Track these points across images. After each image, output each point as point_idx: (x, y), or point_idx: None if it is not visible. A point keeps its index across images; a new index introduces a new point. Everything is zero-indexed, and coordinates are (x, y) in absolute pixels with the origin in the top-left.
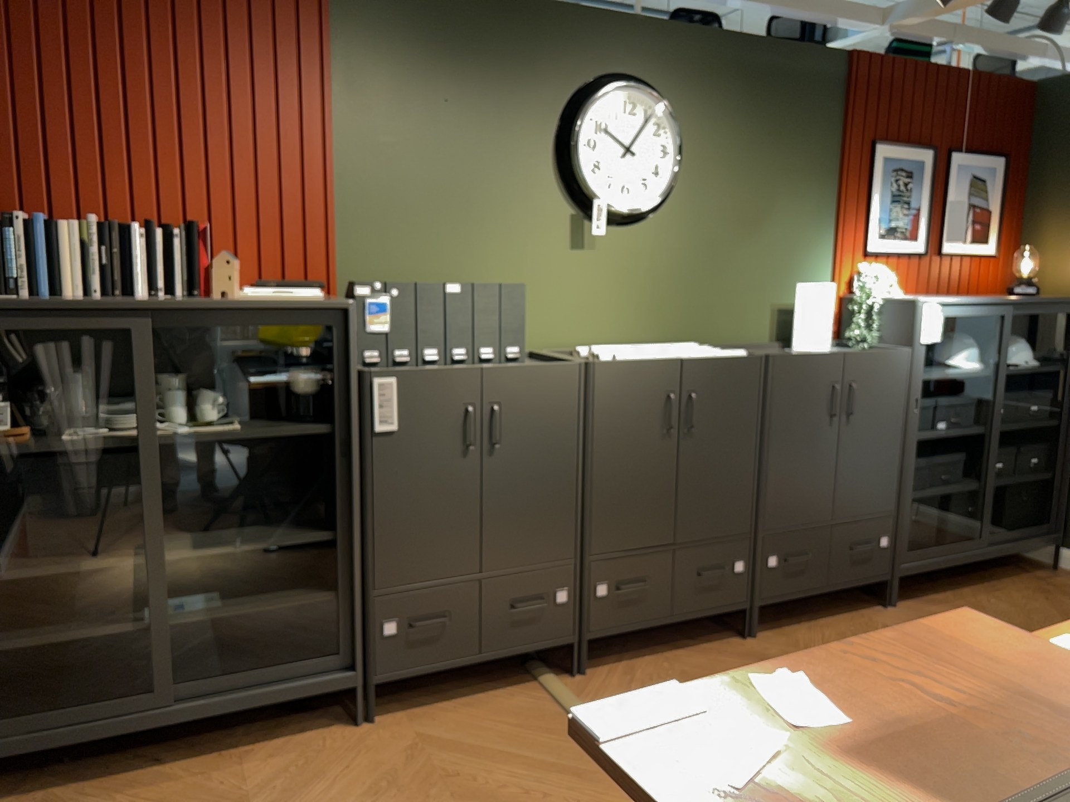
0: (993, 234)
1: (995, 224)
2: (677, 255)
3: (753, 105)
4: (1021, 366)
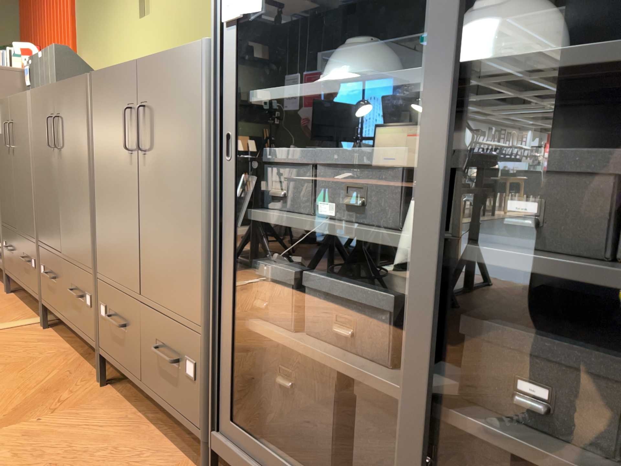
0: None
1: None
2: (190, 2)
3: None
4: None
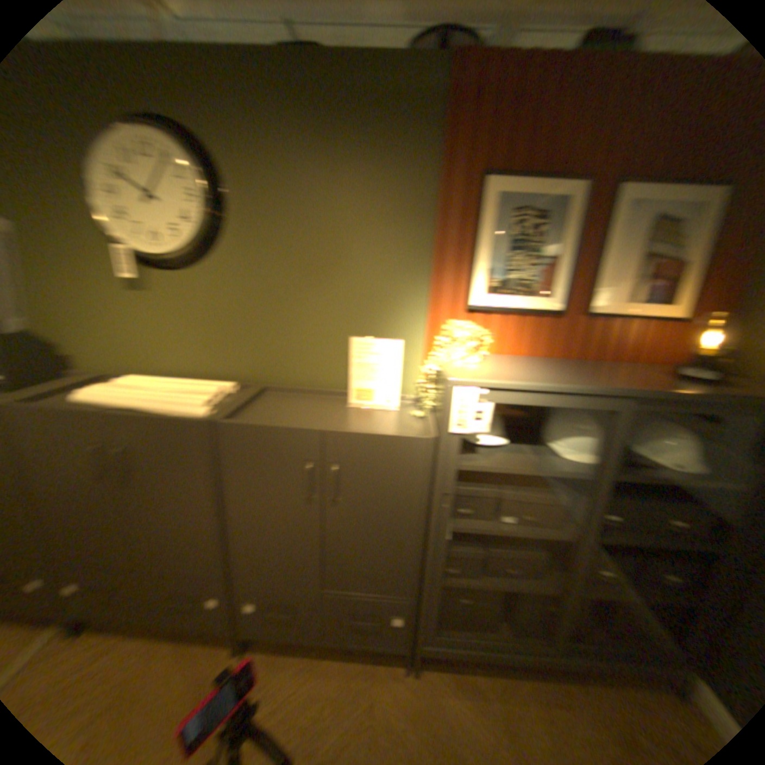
0: (686, 290)
1: (689, 278)
2: (230, 300)
3: (306, 135)
4: (666, 467)
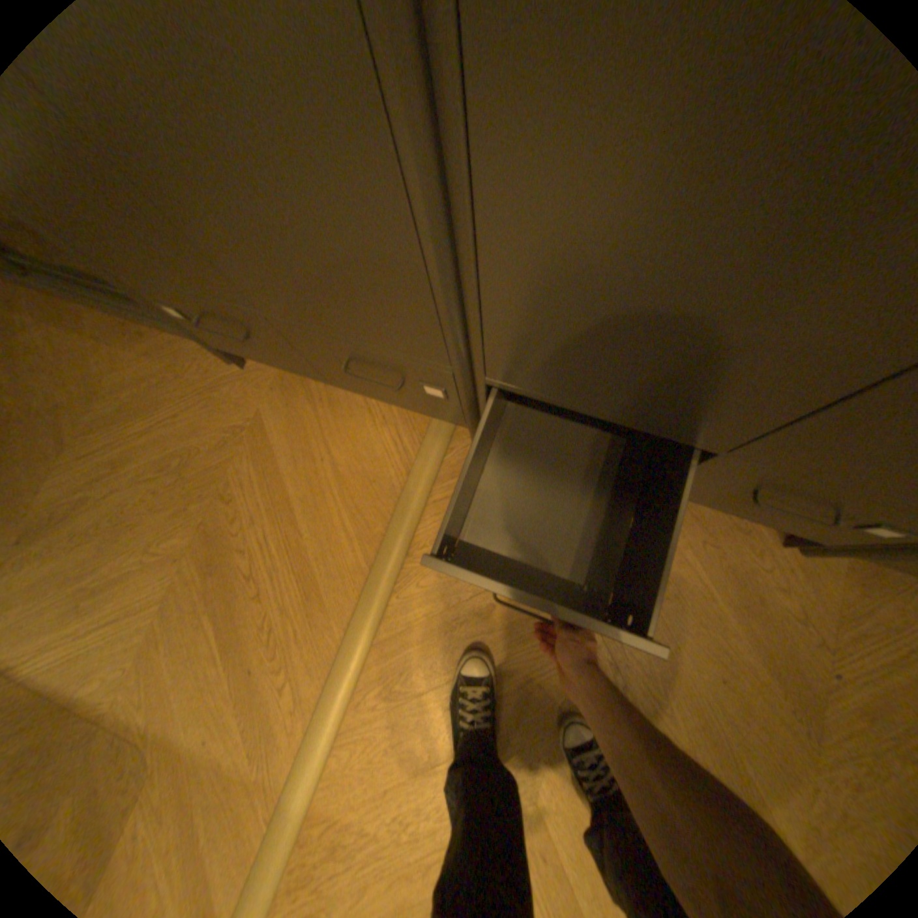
0: None
1: None
2: None
3: None
4: None
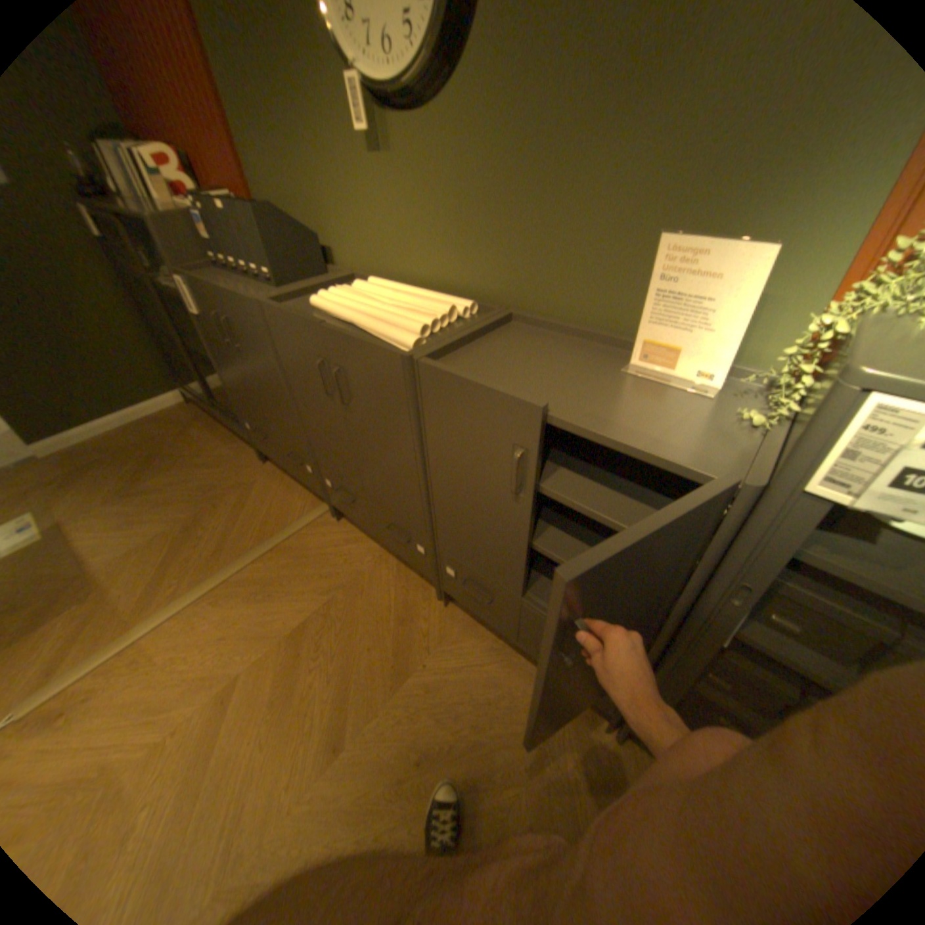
0: None
1: None
2: (484, 159)
3: None
4: None
